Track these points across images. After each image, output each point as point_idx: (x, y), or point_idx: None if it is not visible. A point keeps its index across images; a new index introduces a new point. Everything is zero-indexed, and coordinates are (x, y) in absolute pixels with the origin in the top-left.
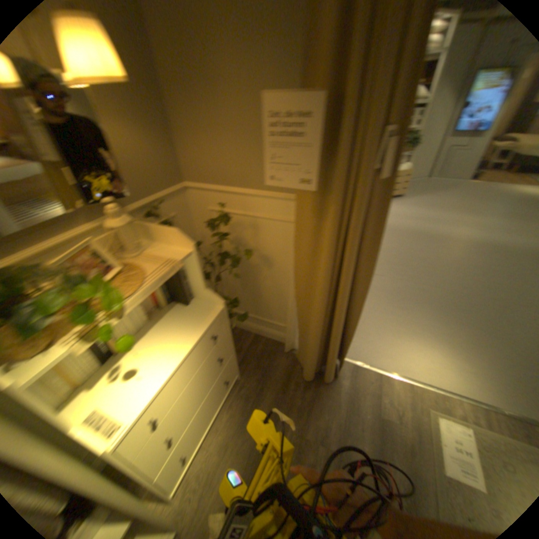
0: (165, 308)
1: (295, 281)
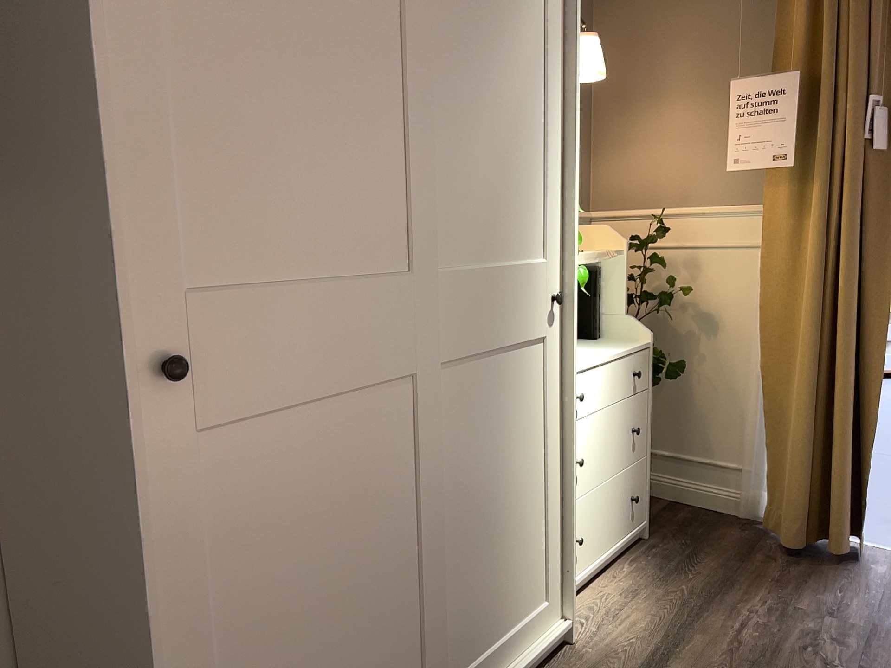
0: None
1: (763, 331)
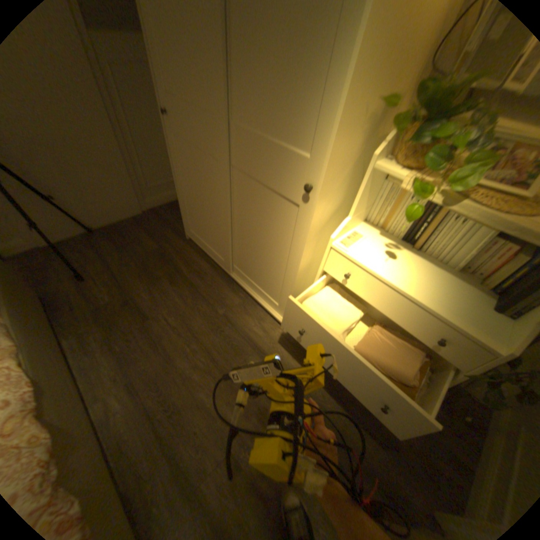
0: (481, 286)
1: None
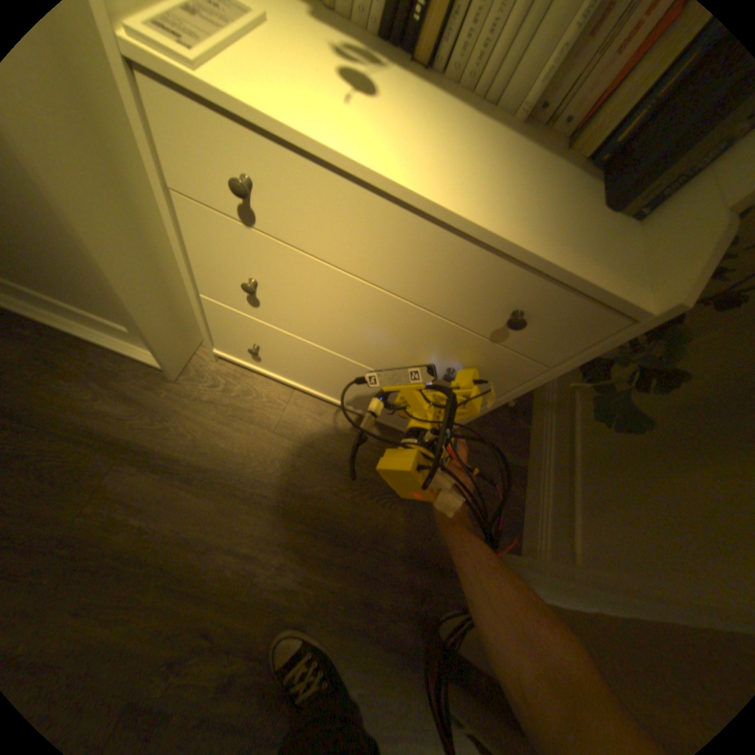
0: (571, 151)
1: None
